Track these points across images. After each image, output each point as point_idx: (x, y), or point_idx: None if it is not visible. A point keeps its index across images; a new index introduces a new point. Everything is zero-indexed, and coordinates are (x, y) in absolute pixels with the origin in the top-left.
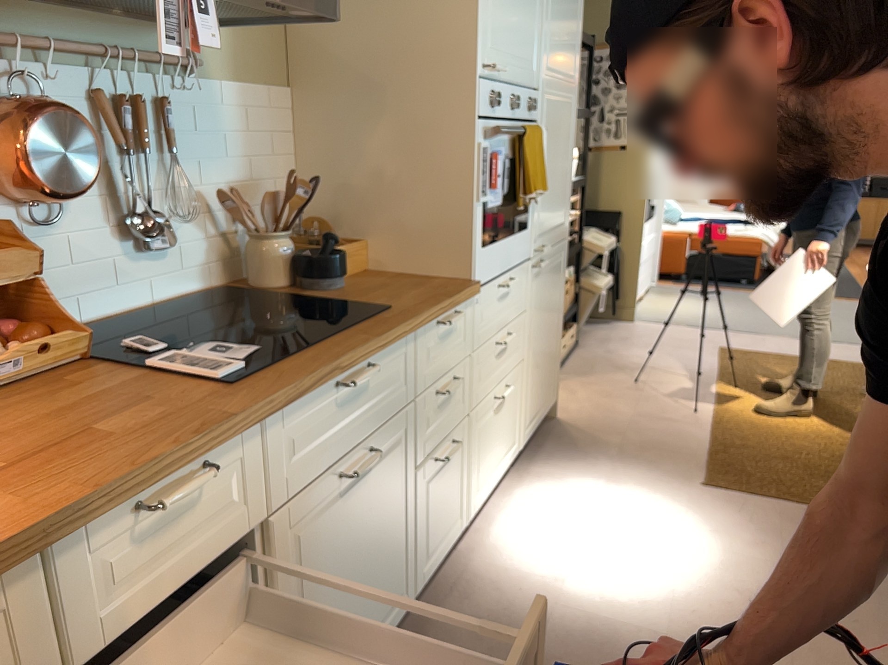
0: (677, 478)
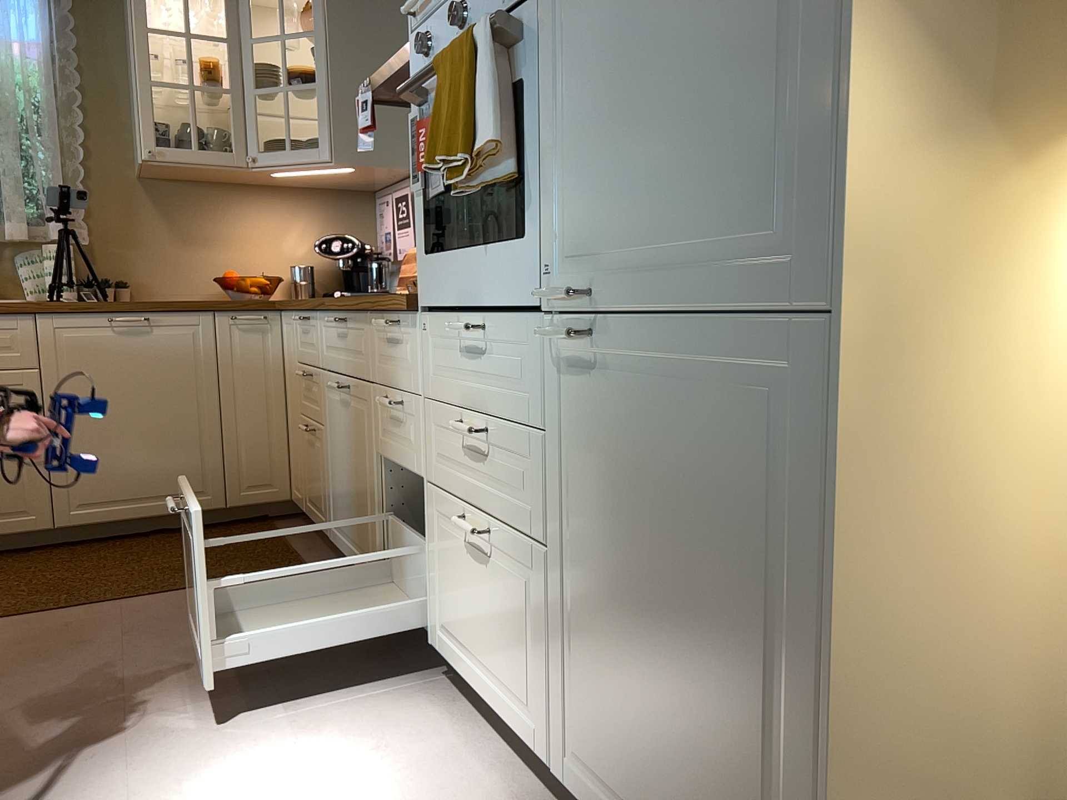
0: None
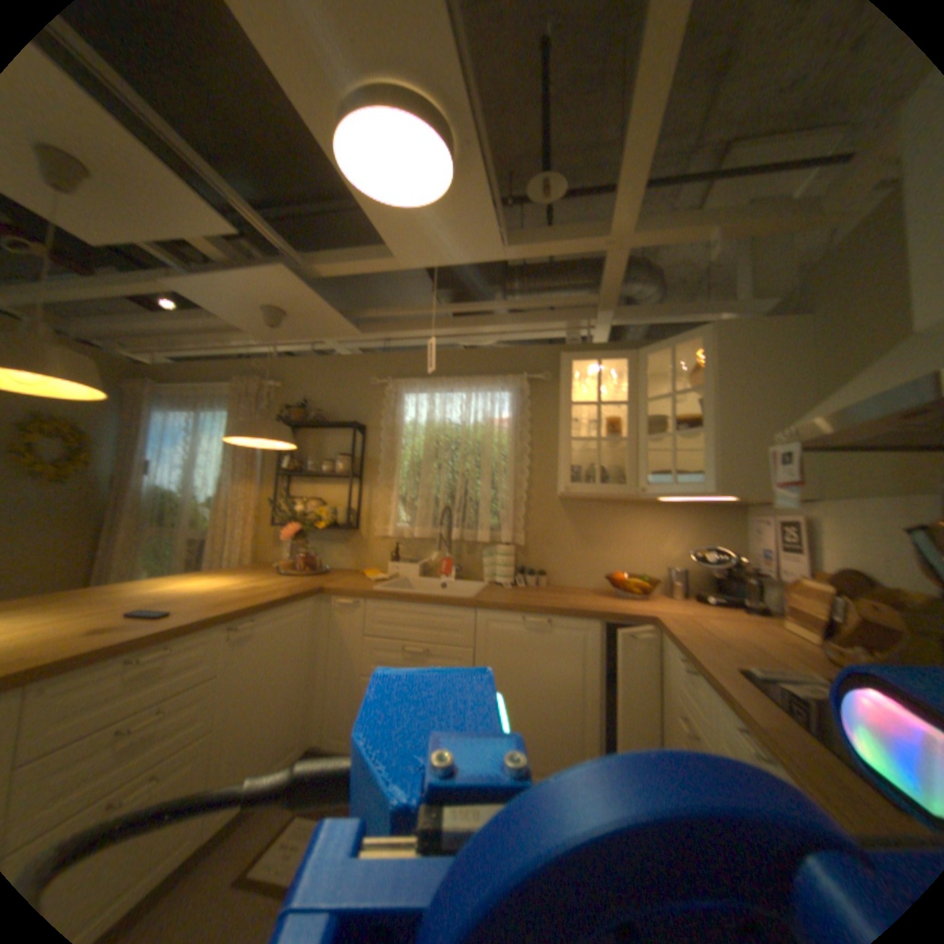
0: None
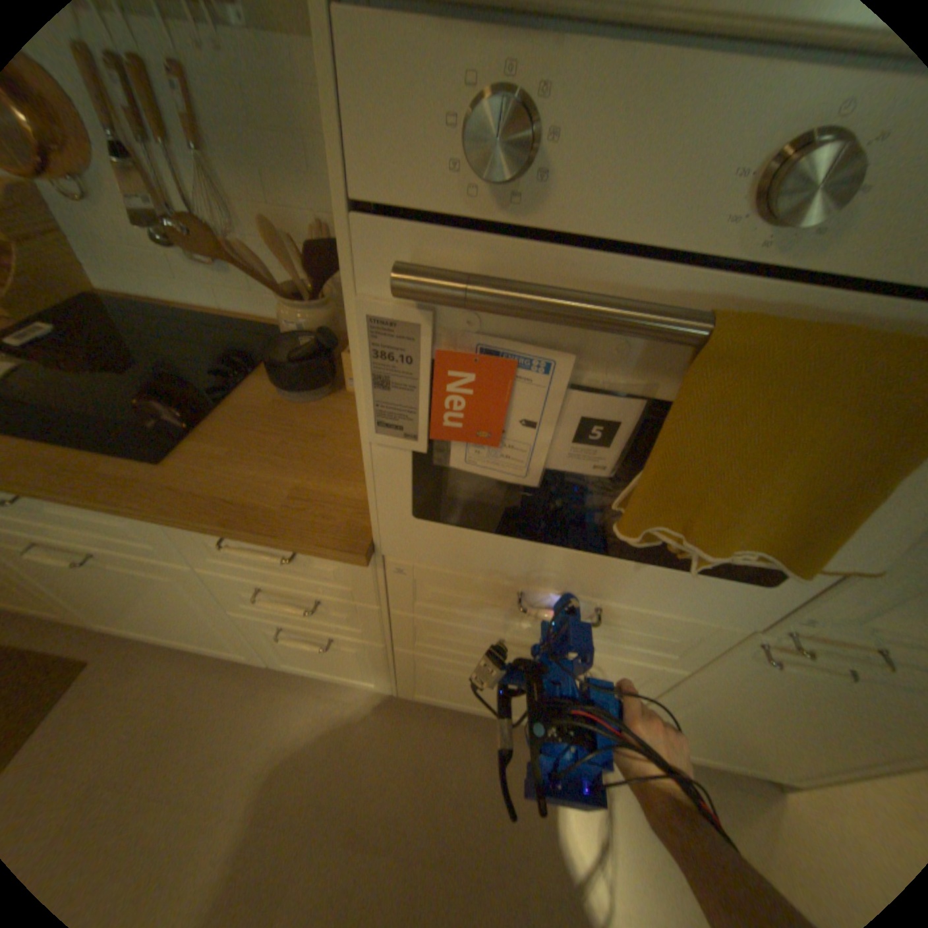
0: None
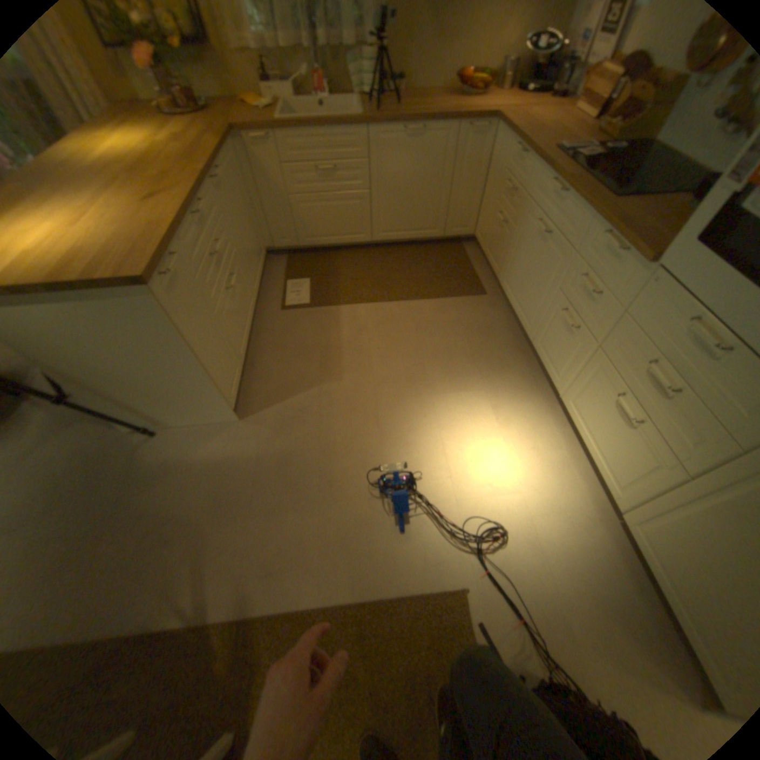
0: (489, 593)
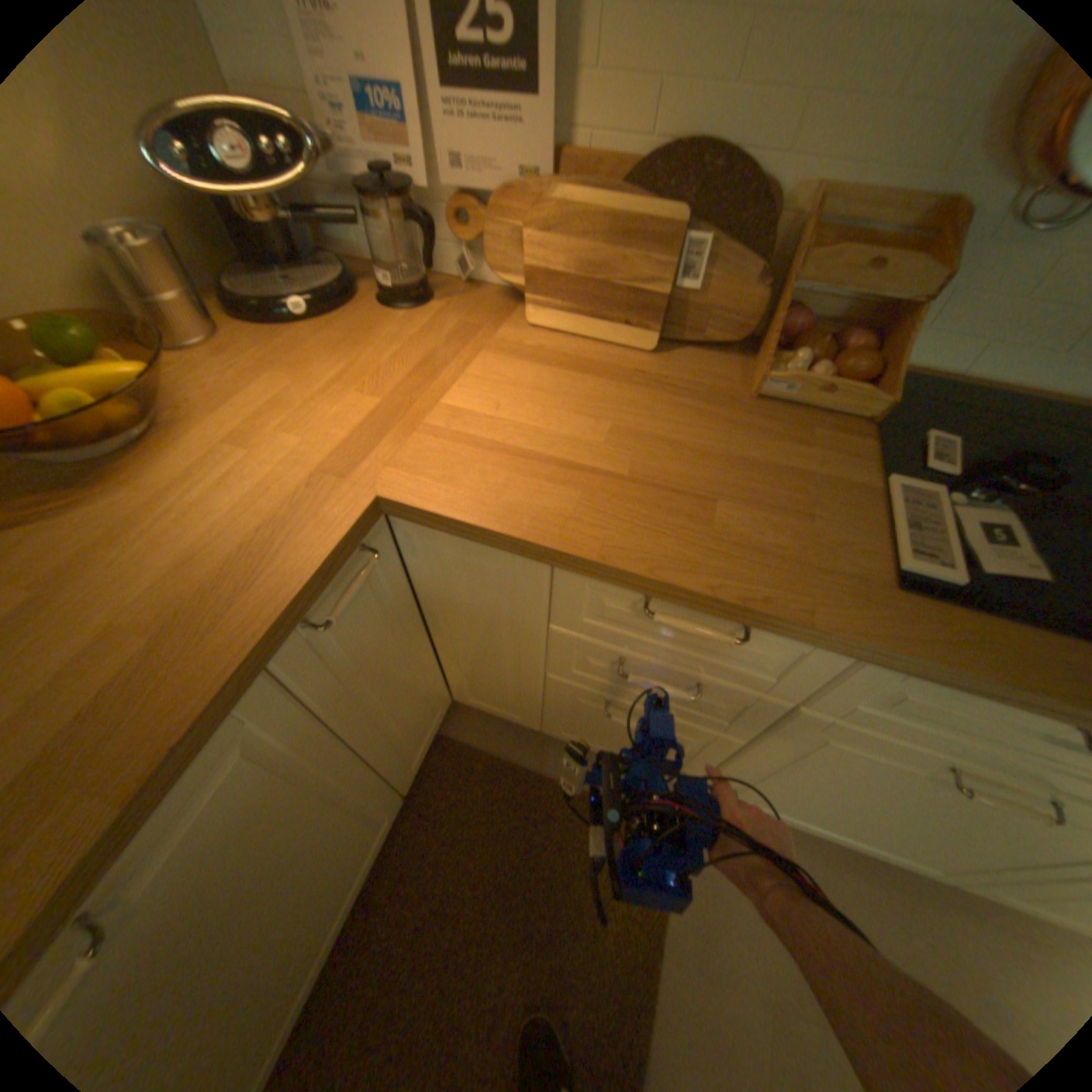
0: None
